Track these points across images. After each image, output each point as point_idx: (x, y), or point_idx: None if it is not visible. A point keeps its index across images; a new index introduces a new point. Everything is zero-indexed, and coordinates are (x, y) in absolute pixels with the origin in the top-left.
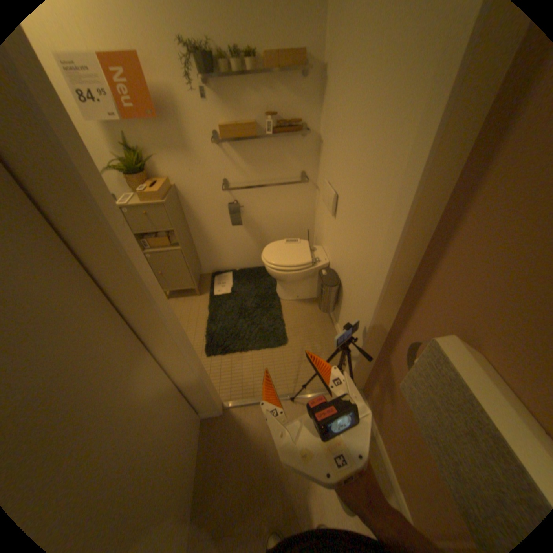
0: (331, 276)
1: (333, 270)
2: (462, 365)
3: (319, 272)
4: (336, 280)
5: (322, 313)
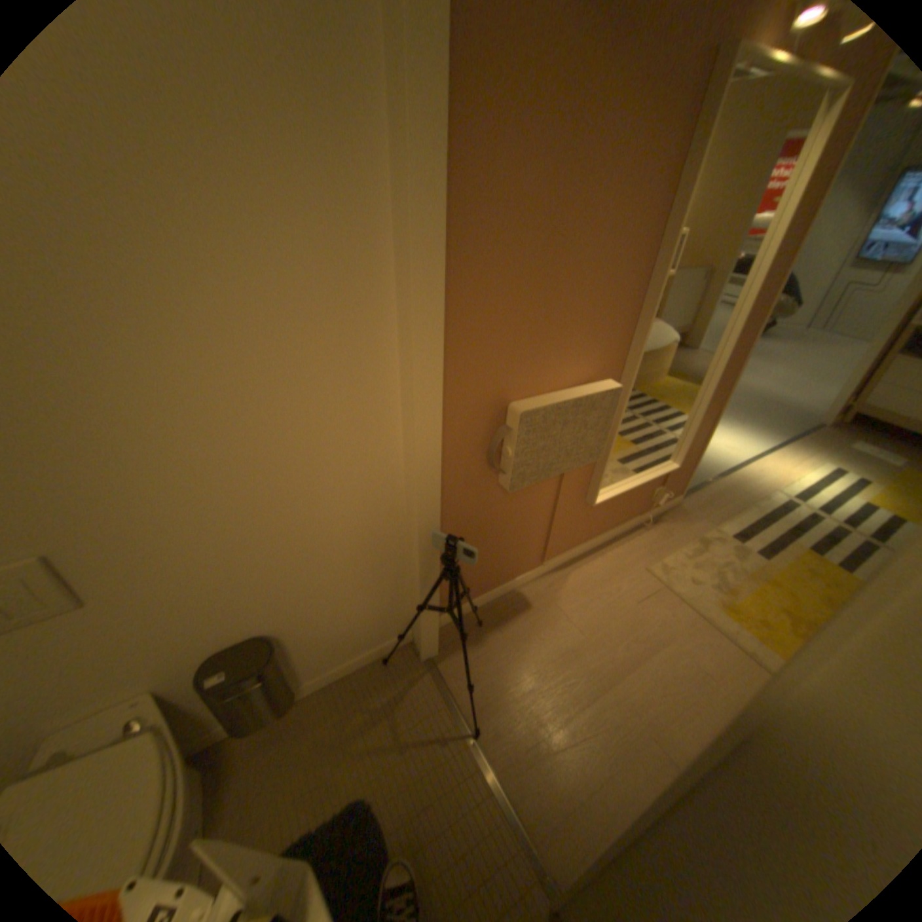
0: (231, 659)
1: (207, 661)
2: (536, 406)
3: (208, 694)
4: (248, 647)
5: (255, 742)
